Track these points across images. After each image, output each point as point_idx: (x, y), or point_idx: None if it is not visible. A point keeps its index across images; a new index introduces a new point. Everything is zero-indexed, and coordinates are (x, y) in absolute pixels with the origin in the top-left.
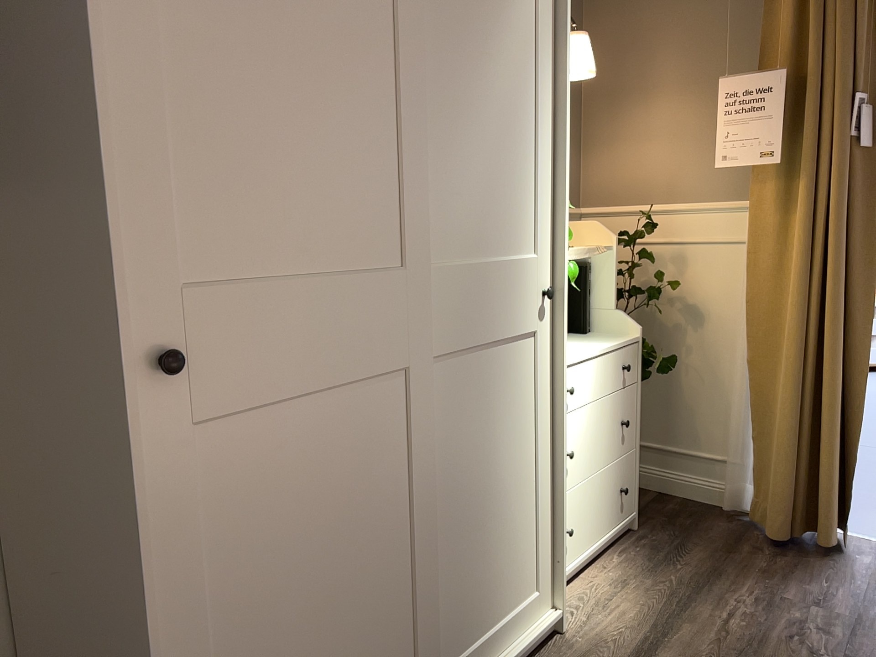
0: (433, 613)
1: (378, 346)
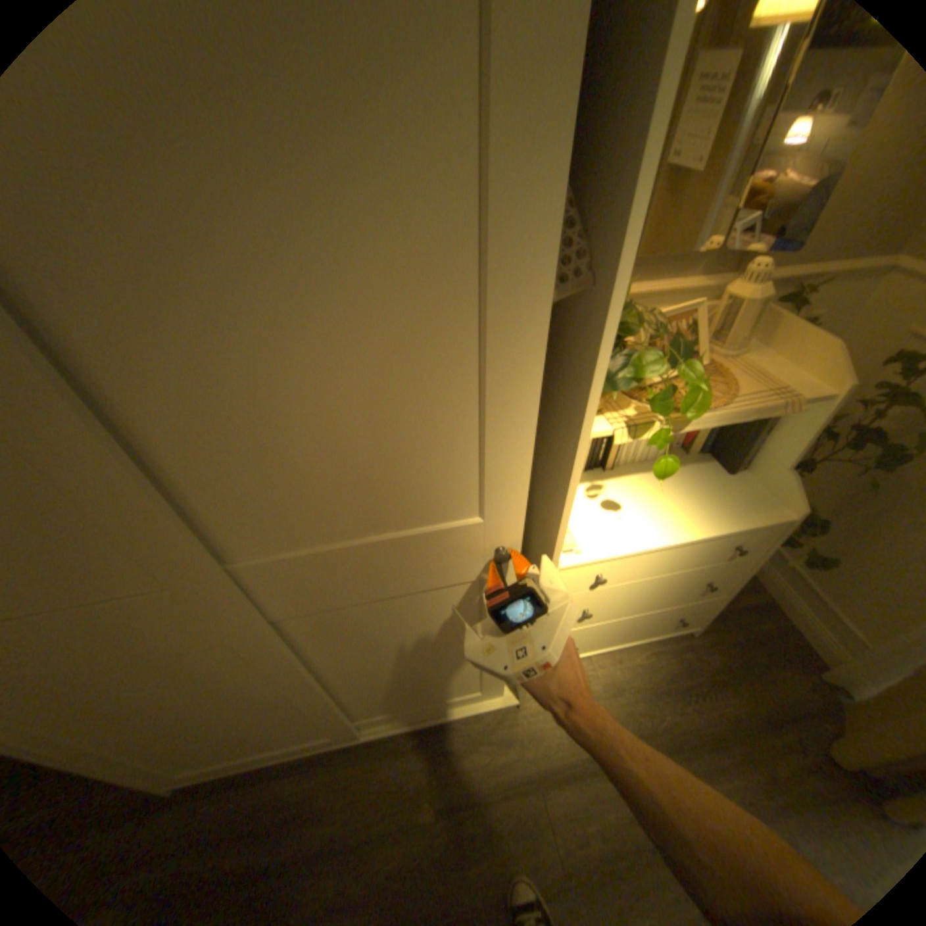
0: (332, 728)
1: (142, 648)
